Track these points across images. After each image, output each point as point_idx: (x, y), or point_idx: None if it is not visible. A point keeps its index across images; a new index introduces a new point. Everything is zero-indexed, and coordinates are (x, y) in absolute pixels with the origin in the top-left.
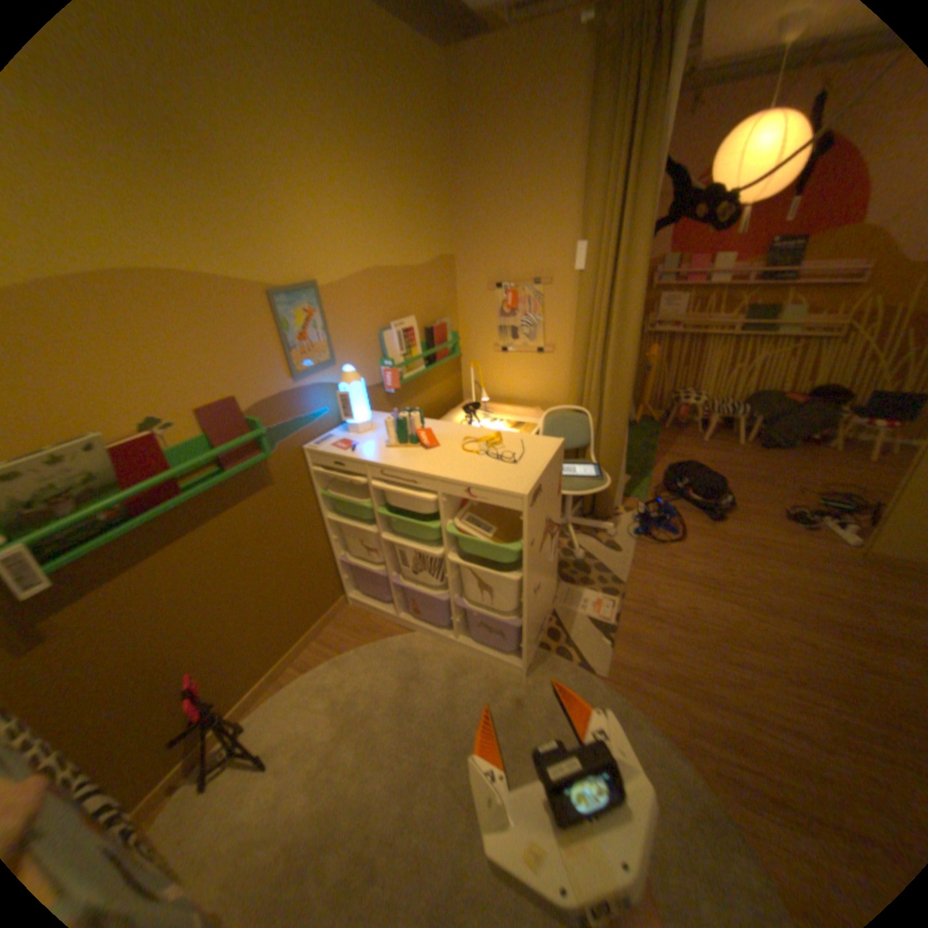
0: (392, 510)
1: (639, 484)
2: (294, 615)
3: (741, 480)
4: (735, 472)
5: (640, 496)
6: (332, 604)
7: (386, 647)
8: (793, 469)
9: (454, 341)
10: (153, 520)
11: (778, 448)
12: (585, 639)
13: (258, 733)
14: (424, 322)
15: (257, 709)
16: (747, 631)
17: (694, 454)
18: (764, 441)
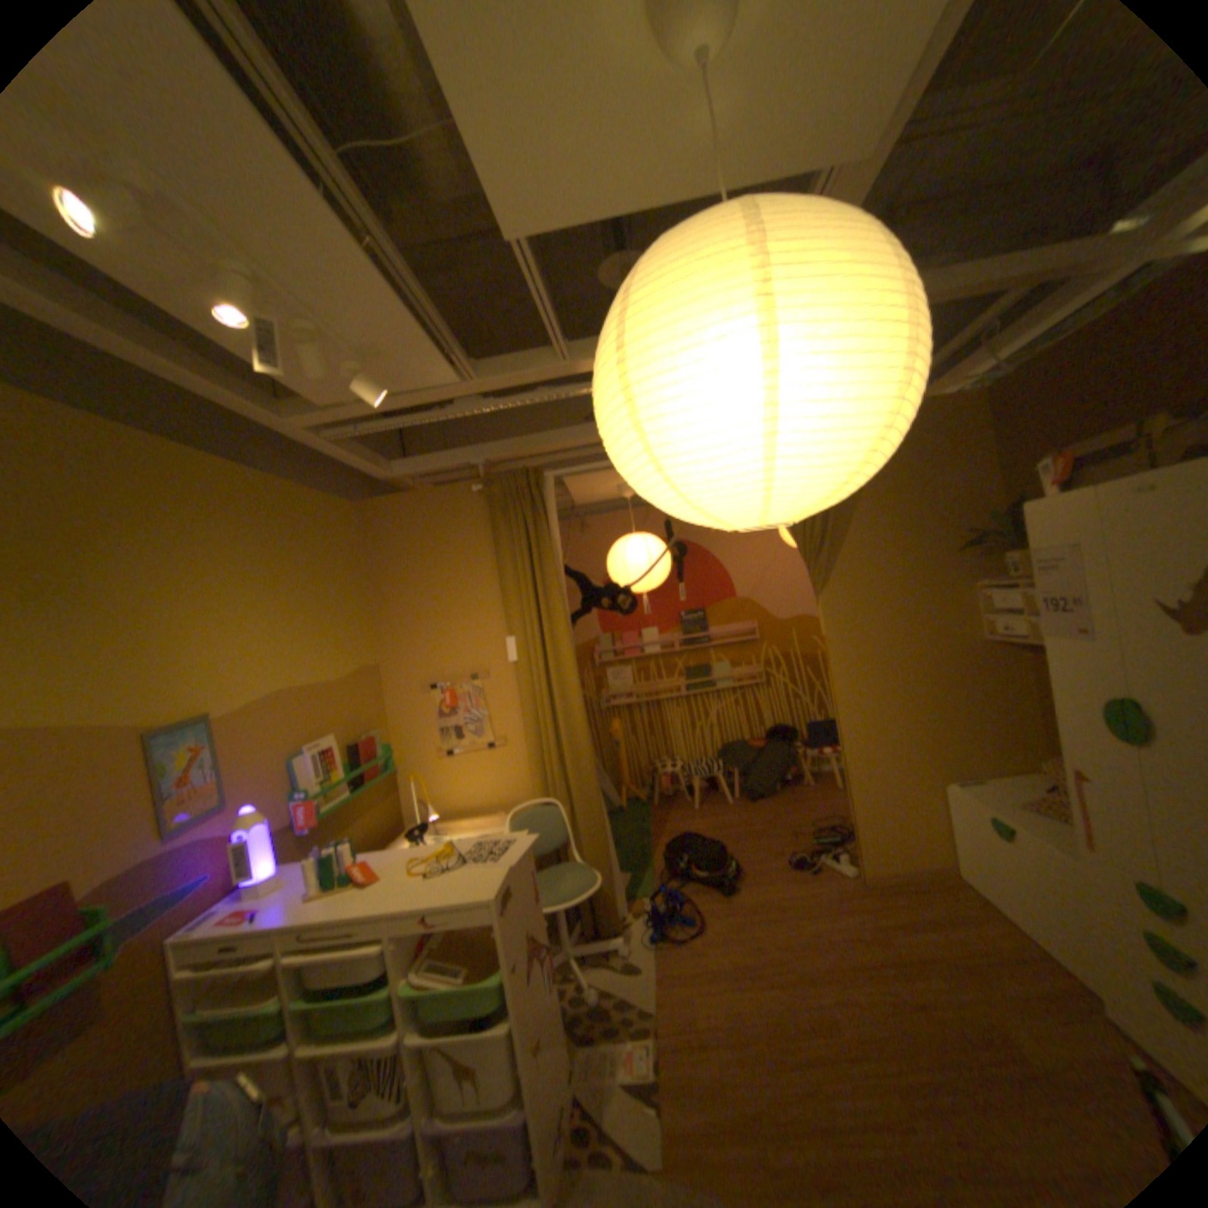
0: (314, 1004)
1: (643, 880)
2: None
3: (741, 842)
4: (733, 835)
5: (647, 895)
6: None
7: None
8: (782, 817)
9: (387, 756)
10: None
11: (764, 799)
12: (624, 1123)
13: None
14: (347, 739)
15: None
16: (795, 1018)
17: (691, 828)
18: (750, 795)
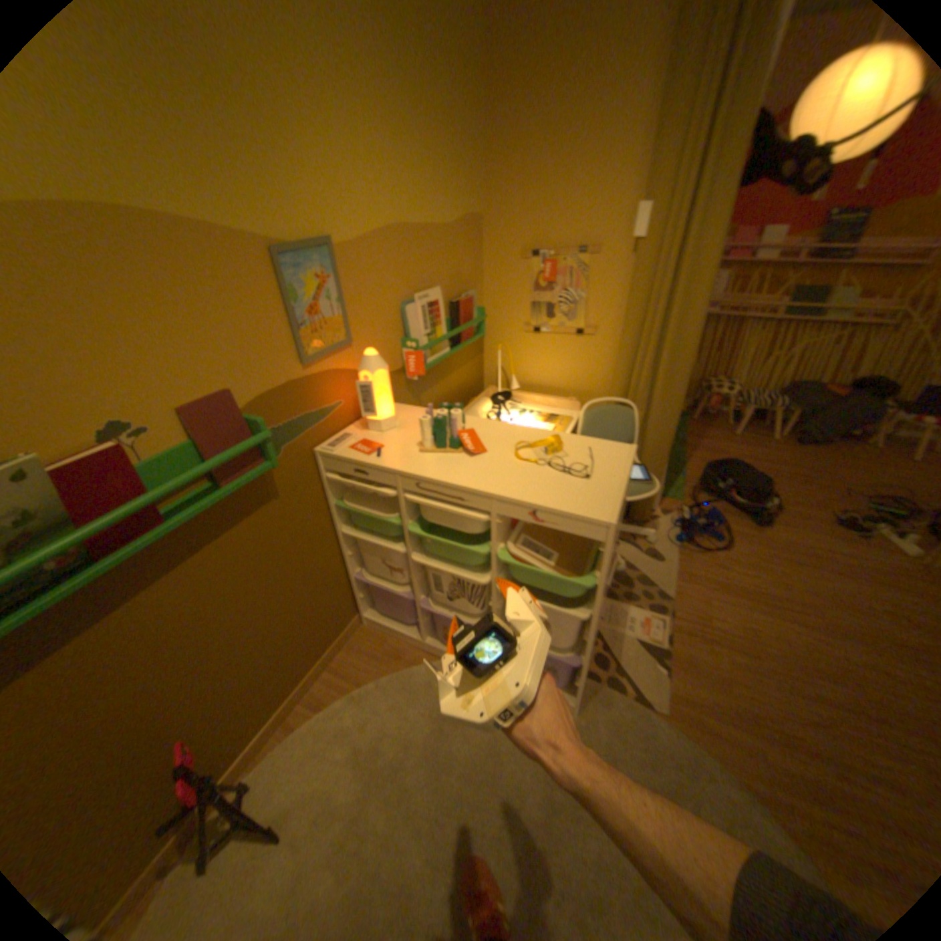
0: (425, 526)
1: (675, 483)
2: (304, 645)
3: (782, 479)
4: (774, 470)
5: (678, 497)
6: (346, 627)
7: (412, 679)
8: (835, 468)
9: (482, 319)
10: (128, 557)
11: (816, 444)
12: (639, 668)
13: (268, 792)
14: (450, 294)
15: (265, 760)
16: (816, 657)
17: (728, 450)
18: (800, 435)
